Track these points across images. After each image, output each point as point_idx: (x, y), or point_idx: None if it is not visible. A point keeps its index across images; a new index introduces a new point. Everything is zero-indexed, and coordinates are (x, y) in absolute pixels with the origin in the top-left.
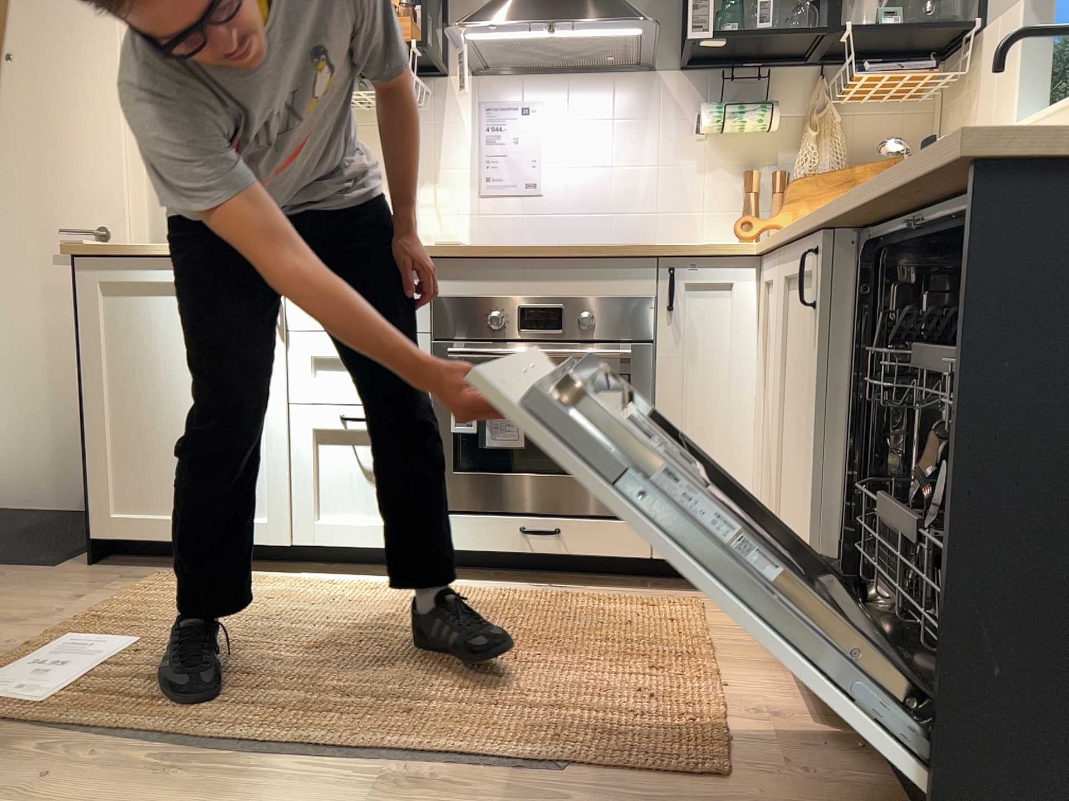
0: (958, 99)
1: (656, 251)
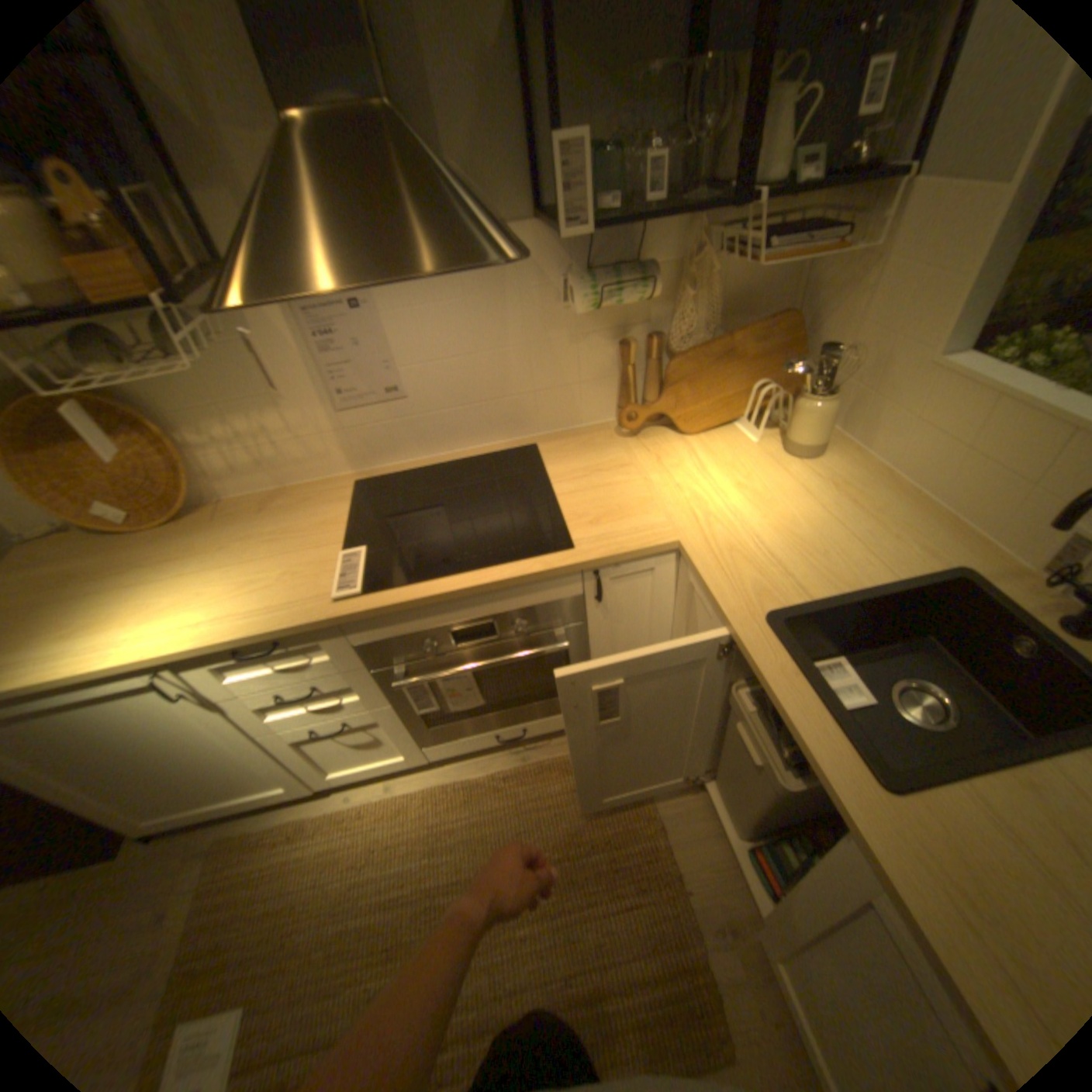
0: (854, 243)
1: (577, 567)
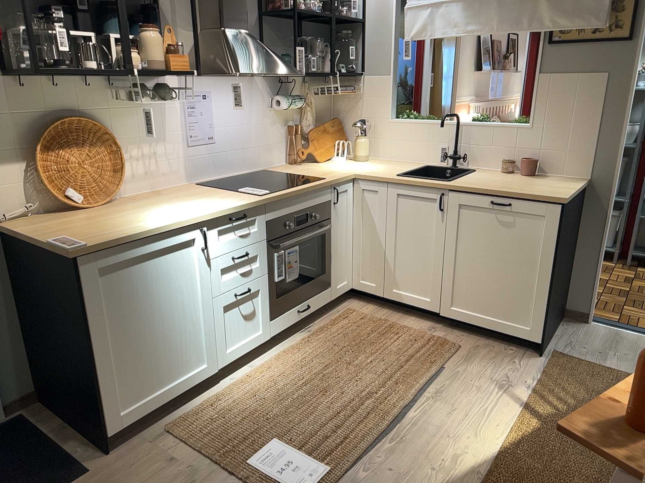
0: (349, 96)
1: (332, 182)
